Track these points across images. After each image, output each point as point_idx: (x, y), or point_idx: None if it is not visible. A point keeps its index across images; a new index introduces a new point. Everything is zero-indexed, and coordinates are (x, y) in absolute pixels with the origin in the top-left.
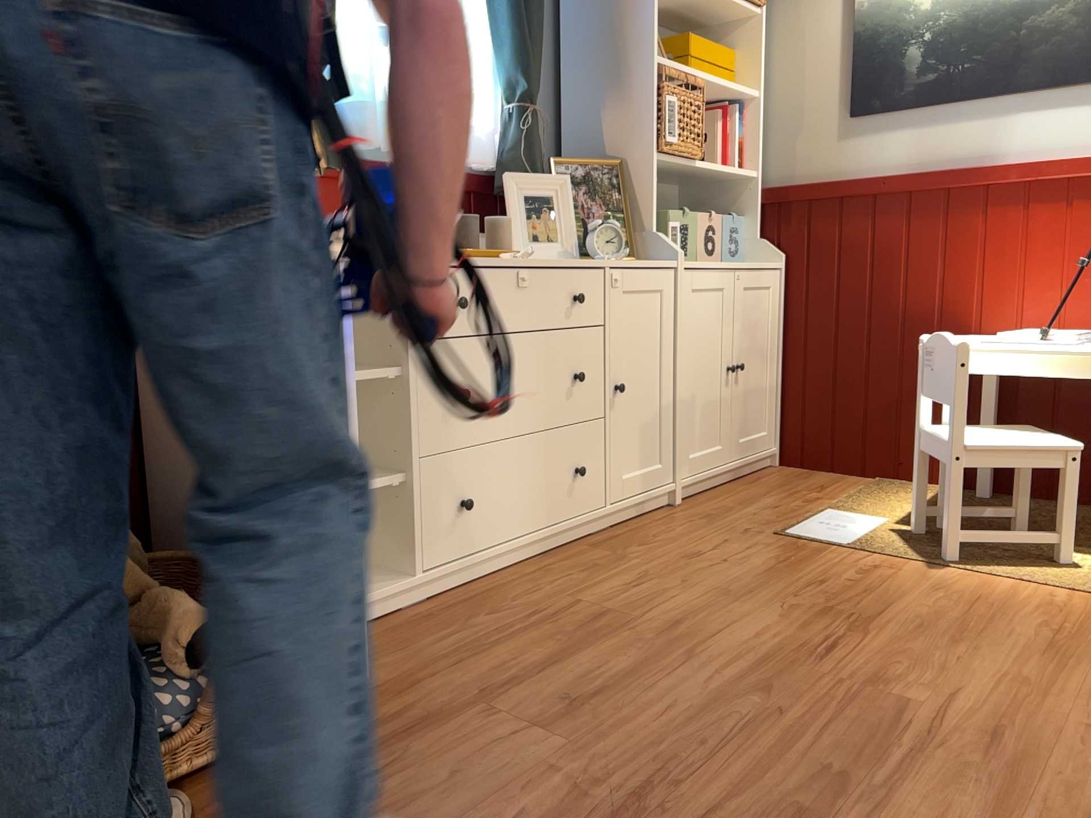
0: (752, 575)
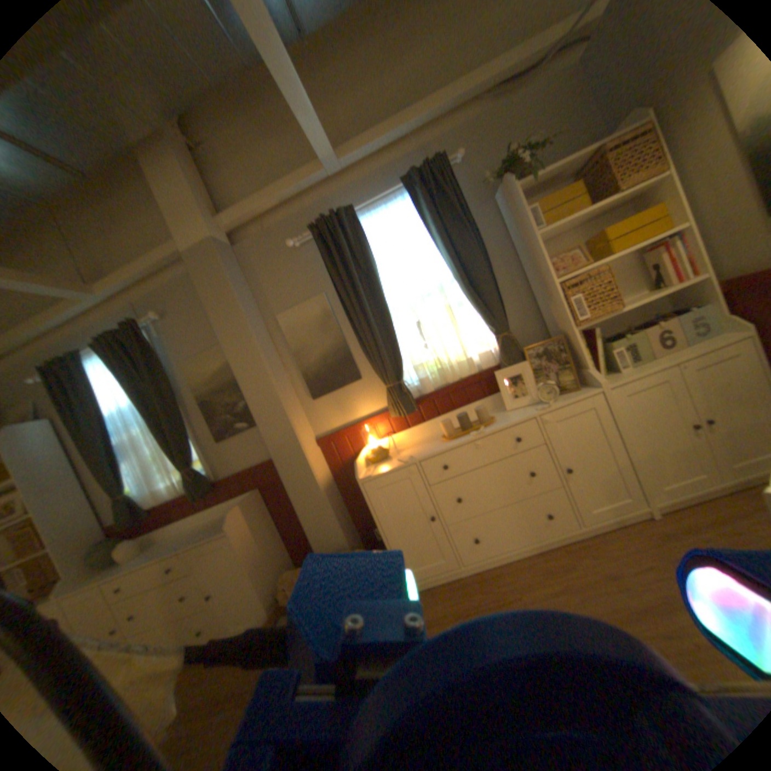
0: (629, 610)
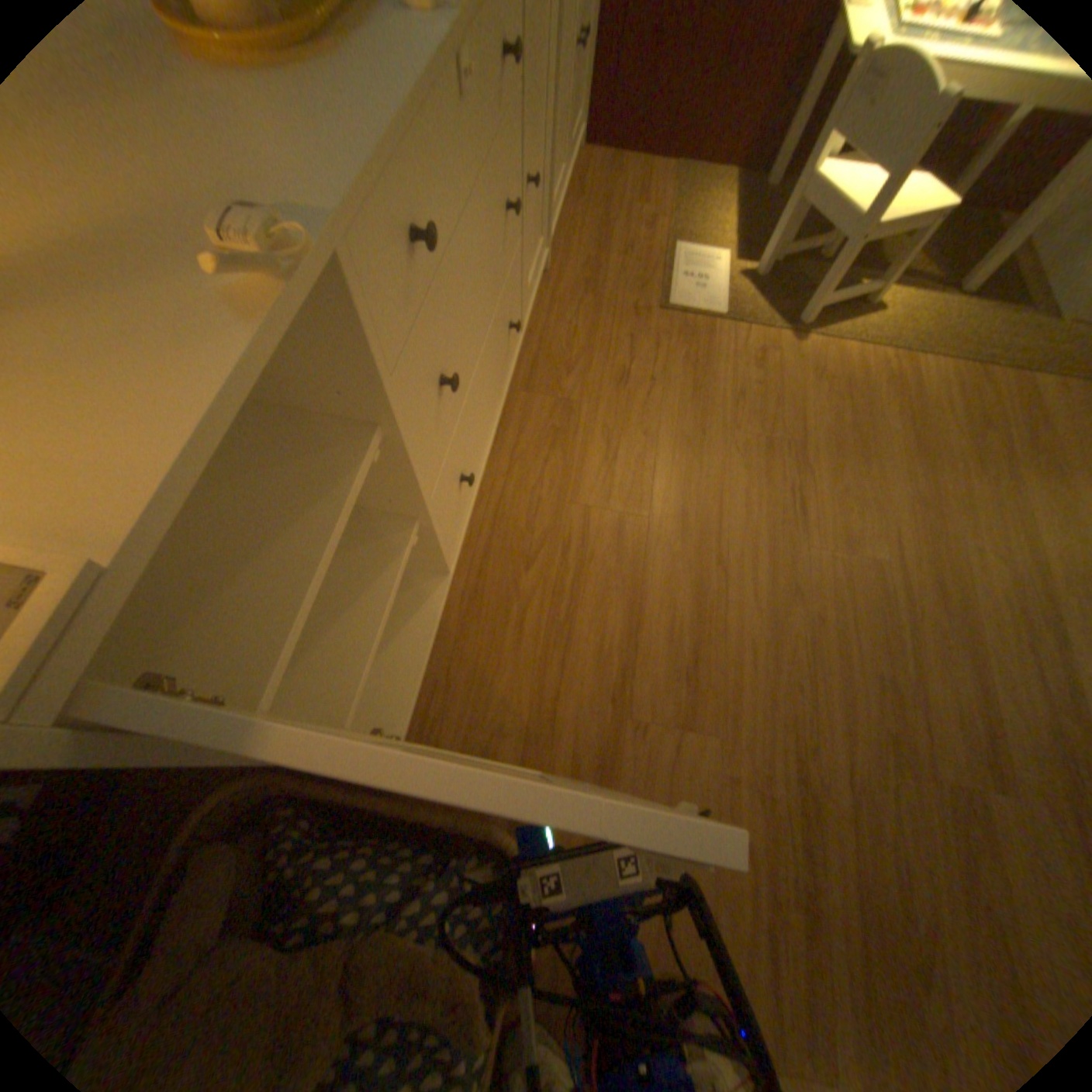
0: (685, 400)
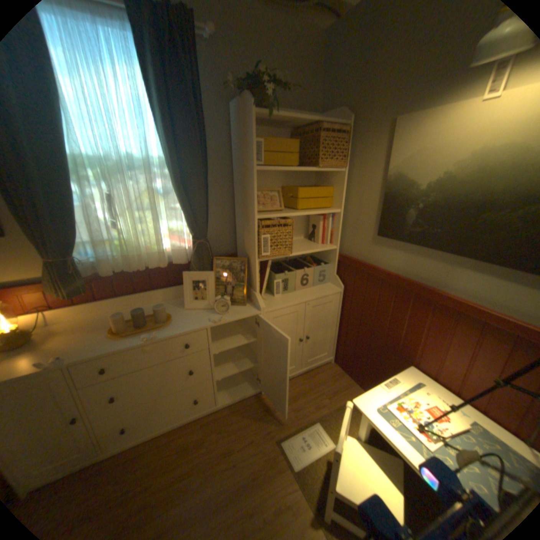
0: (231, 491)
